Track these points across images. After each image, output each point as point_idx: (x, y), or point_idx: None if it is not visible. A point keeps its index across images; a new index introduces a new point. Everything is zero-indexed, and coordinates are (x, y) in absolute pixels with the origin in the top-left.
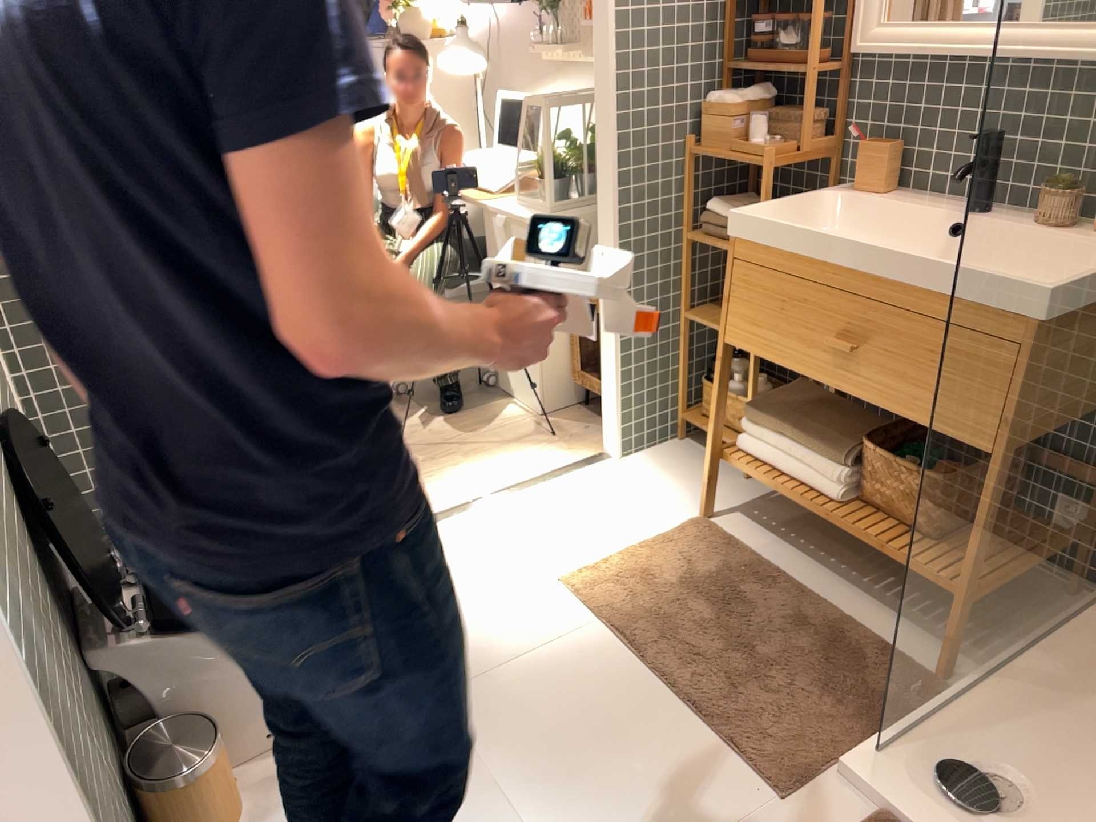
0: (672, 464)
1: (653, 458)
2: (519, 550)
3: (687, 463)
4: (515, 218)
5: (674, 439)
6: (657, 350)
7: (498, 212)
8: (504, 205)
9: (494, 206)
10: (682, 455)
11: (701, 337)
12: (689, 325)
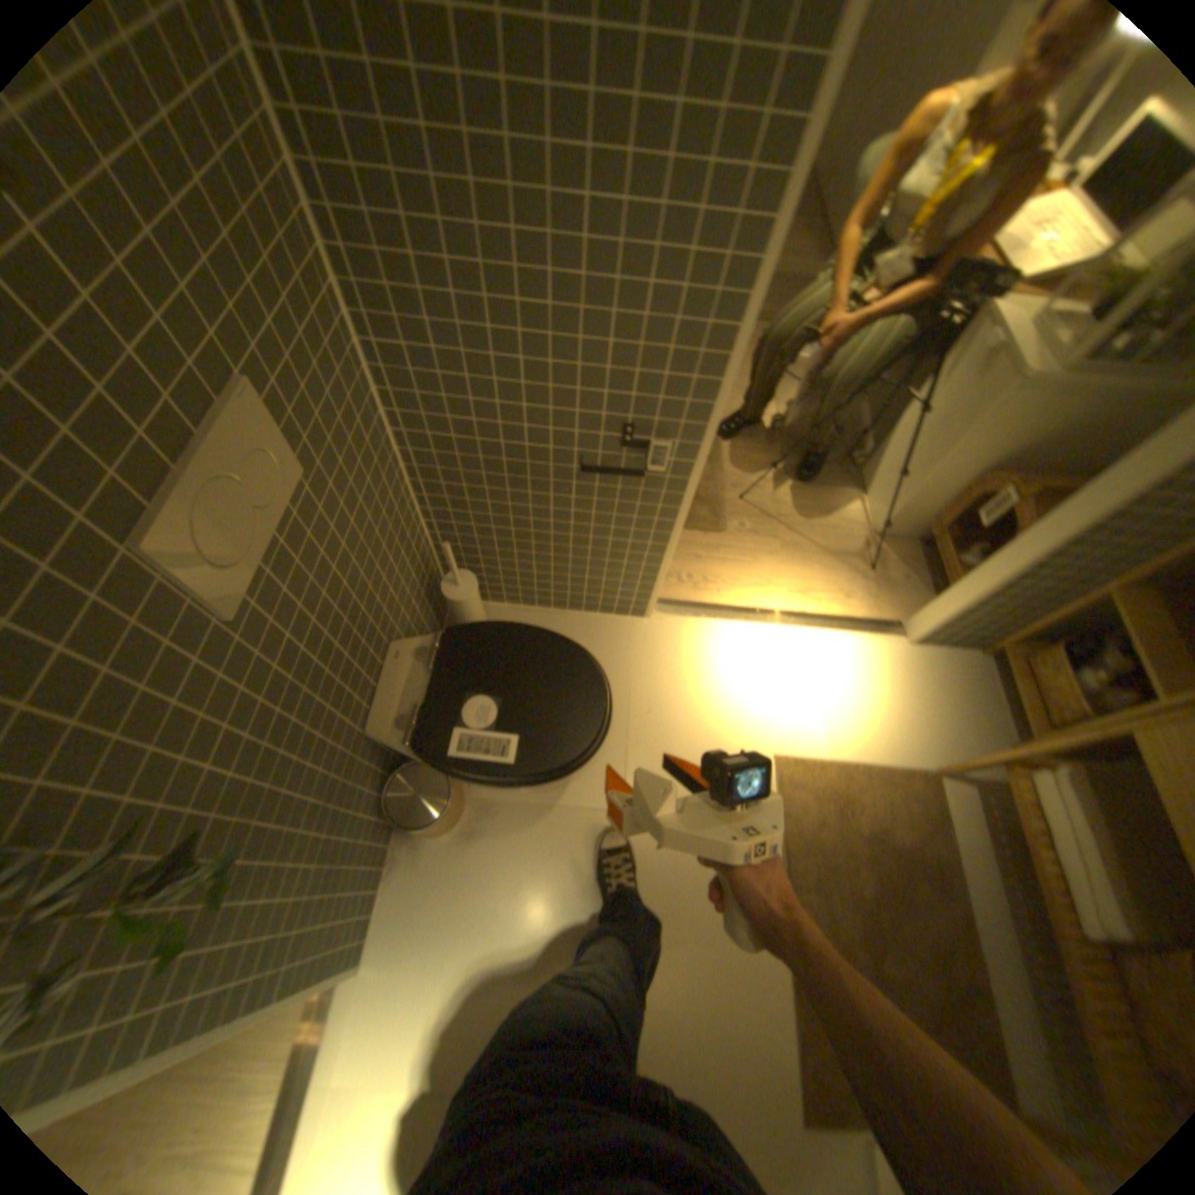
0: (956, 682)
1: (943, 663)
2: (764, 698)
3: (971, 689)
4: (1015, 350)
5: (979, 652)
6: (1041, 599)
7: (1001, 325)
8: (1016, 315)
9: (1002, 311)
10: (973, 676)
11: (1105, 605)
12: (1103, 595)
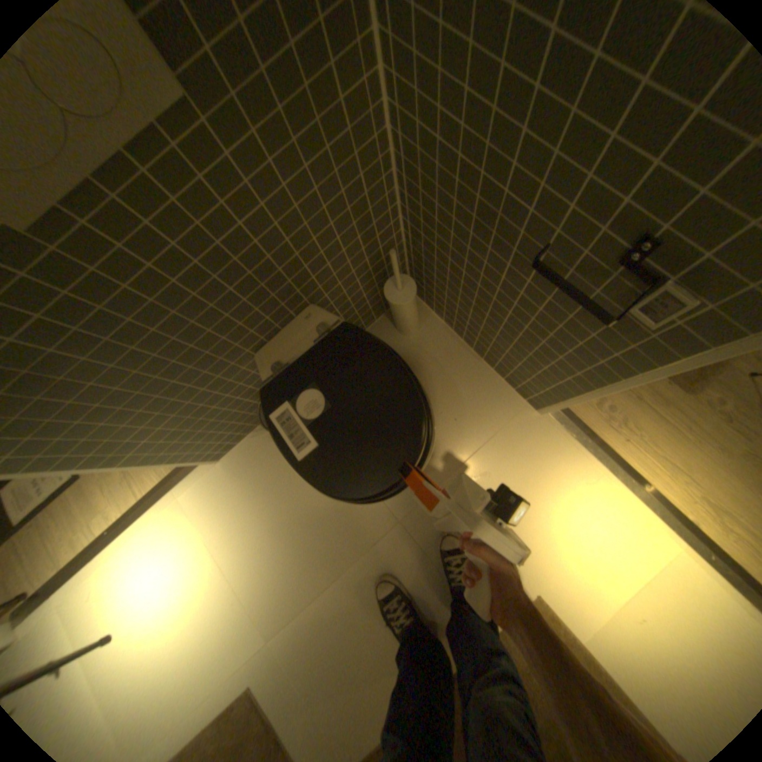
0: None
1: None
2: (577, 556)
3: None
4: None
5: None
6: None
7: None
8: None
9: None
10: None
11: None
12: None
